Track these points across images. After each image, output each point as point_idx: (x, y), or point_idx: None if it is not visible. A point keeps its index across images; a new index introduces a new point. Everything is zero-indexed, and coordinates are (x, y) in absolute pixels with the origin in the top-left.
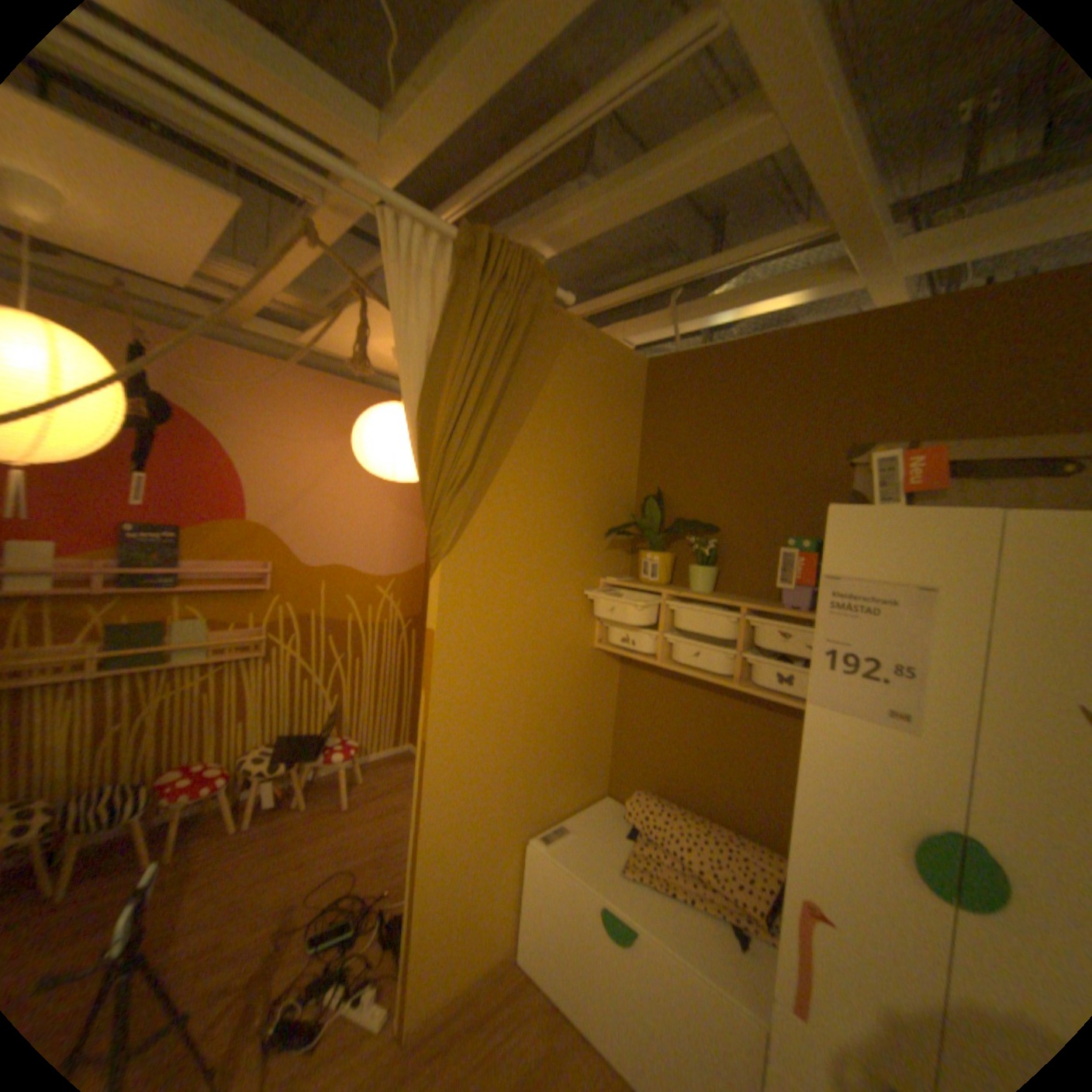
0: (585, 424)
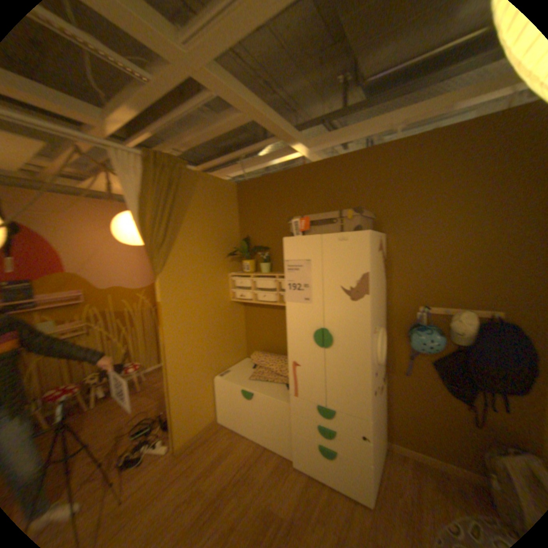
0: (211, 214)
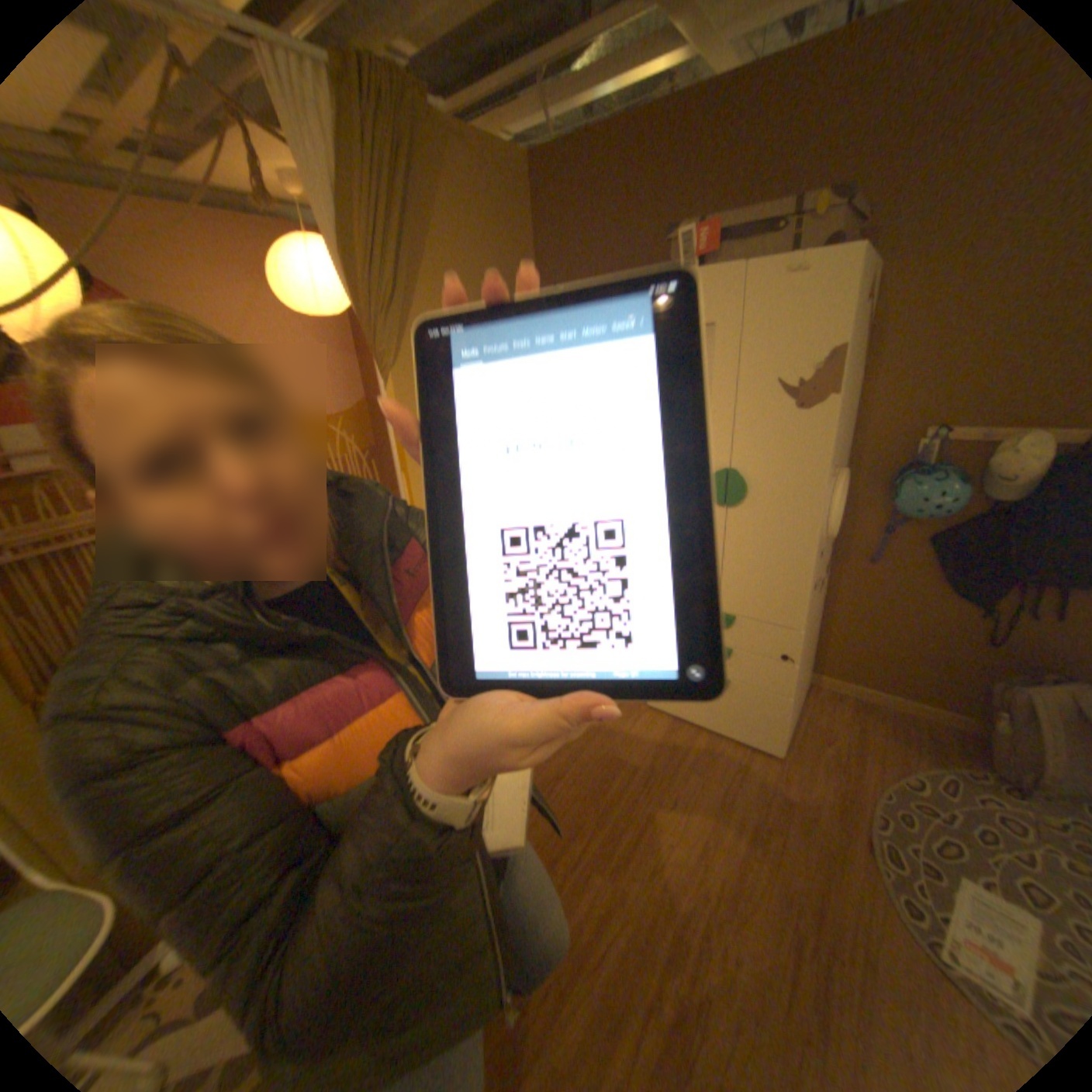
0: (479, 232)
